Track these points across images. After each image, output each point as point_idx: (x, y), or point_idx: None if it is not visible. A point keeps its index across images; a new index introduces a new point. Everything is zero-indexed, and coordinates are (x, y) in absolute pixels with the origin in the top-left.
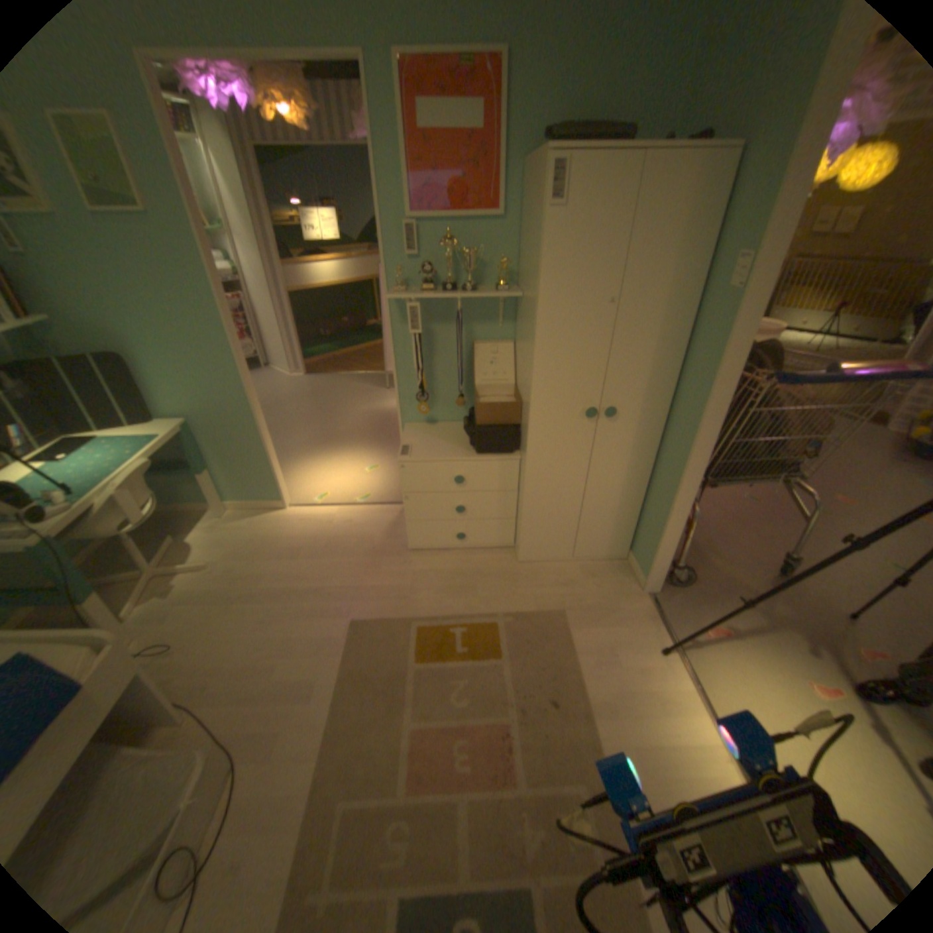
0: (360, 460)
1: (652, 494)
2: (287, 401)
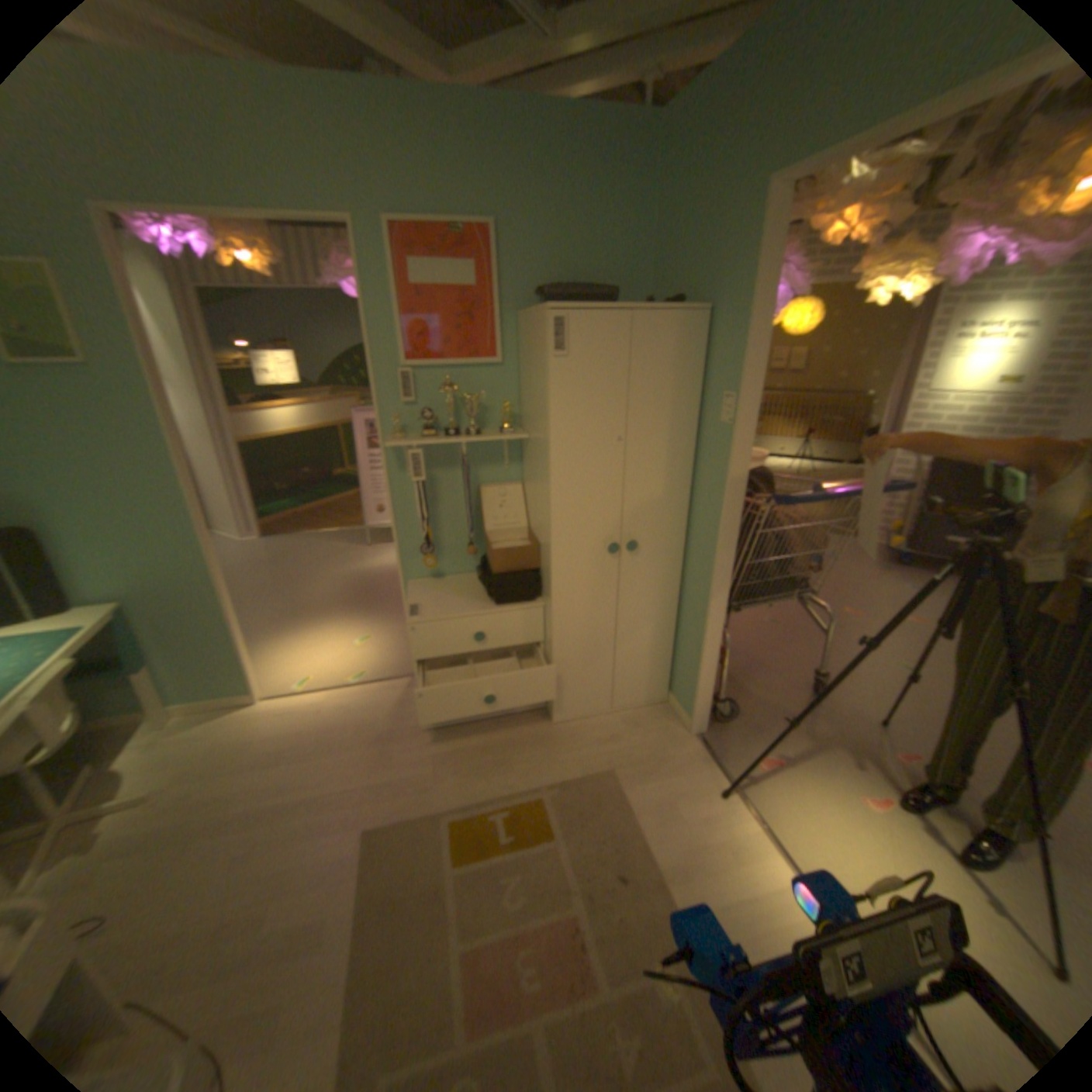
0: (344, 633)
1: (681, 627)
2: (236, 572)
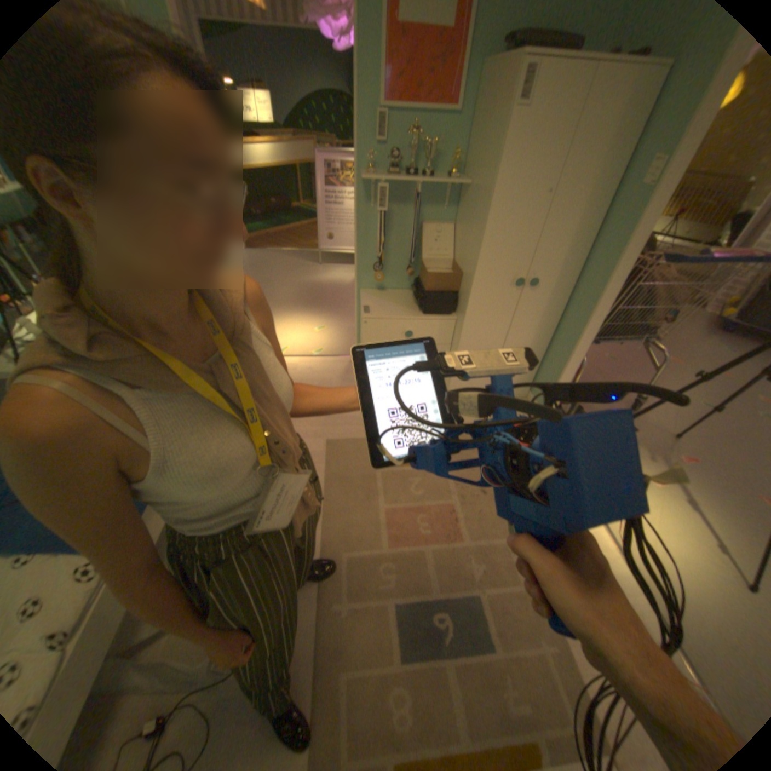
0: (308, 322)
1: (552, 349)
2: None
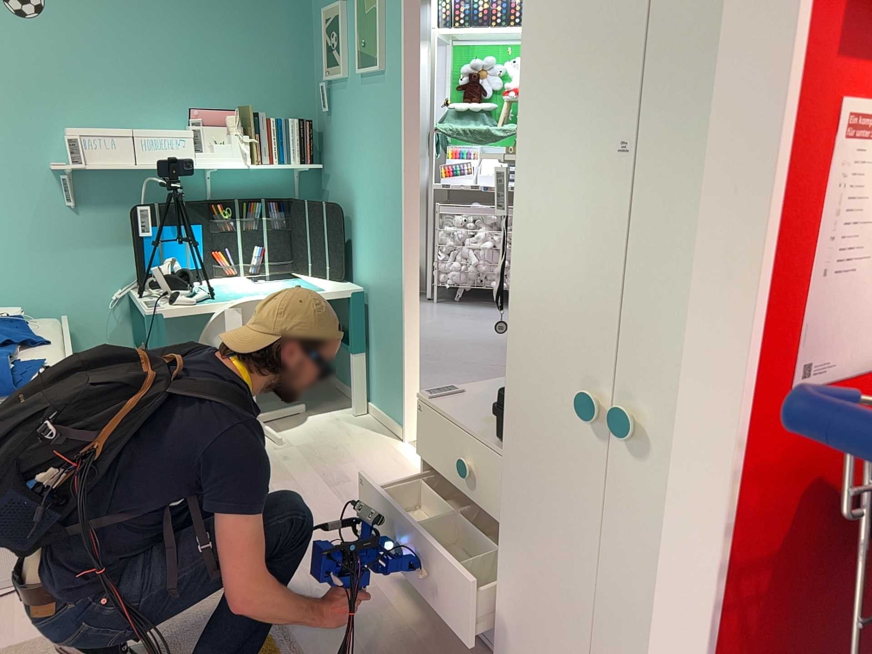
0: None
1: None
2: None
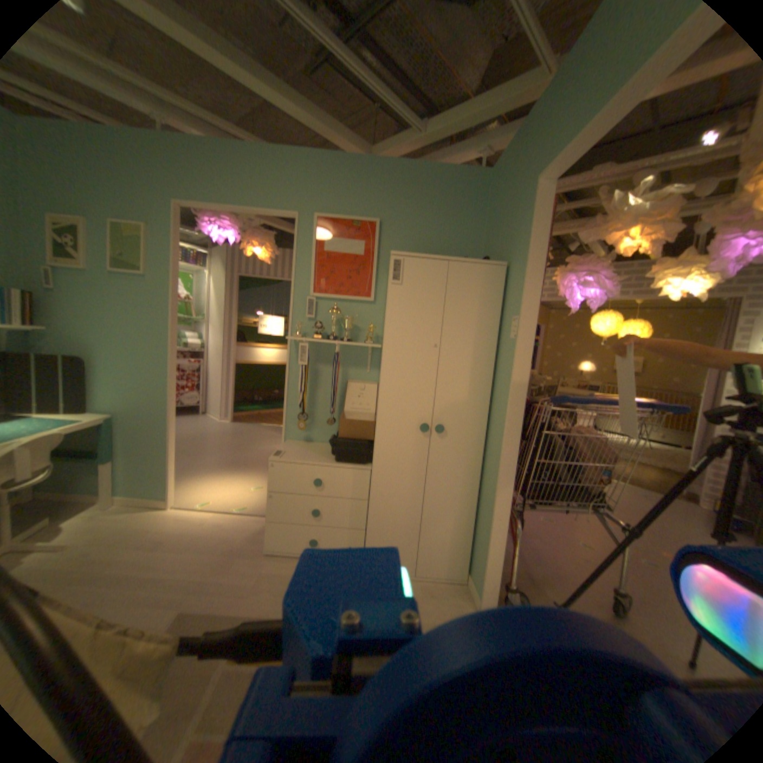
0: (249, 482)
1: (481, 512)
2: (208, 437)
